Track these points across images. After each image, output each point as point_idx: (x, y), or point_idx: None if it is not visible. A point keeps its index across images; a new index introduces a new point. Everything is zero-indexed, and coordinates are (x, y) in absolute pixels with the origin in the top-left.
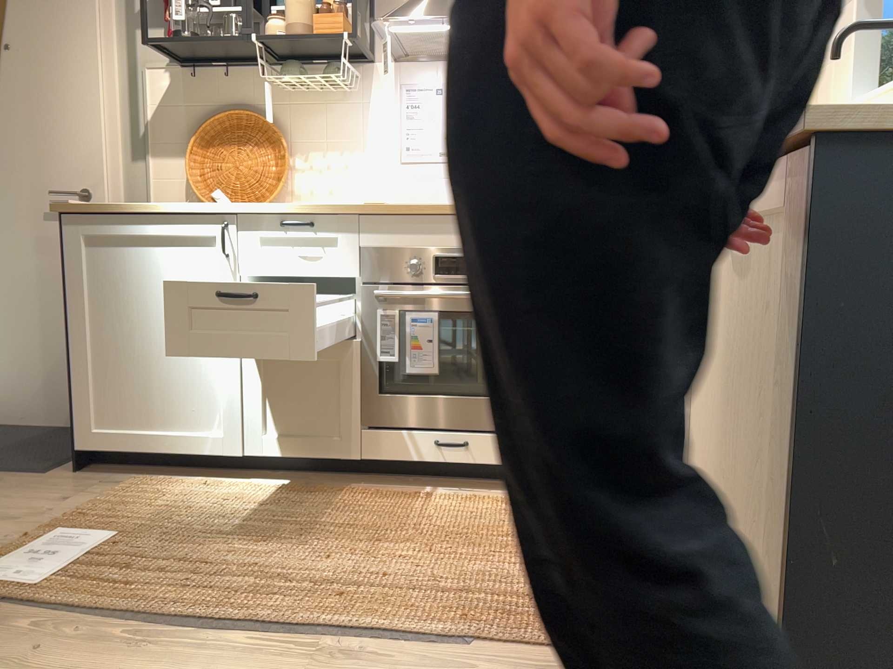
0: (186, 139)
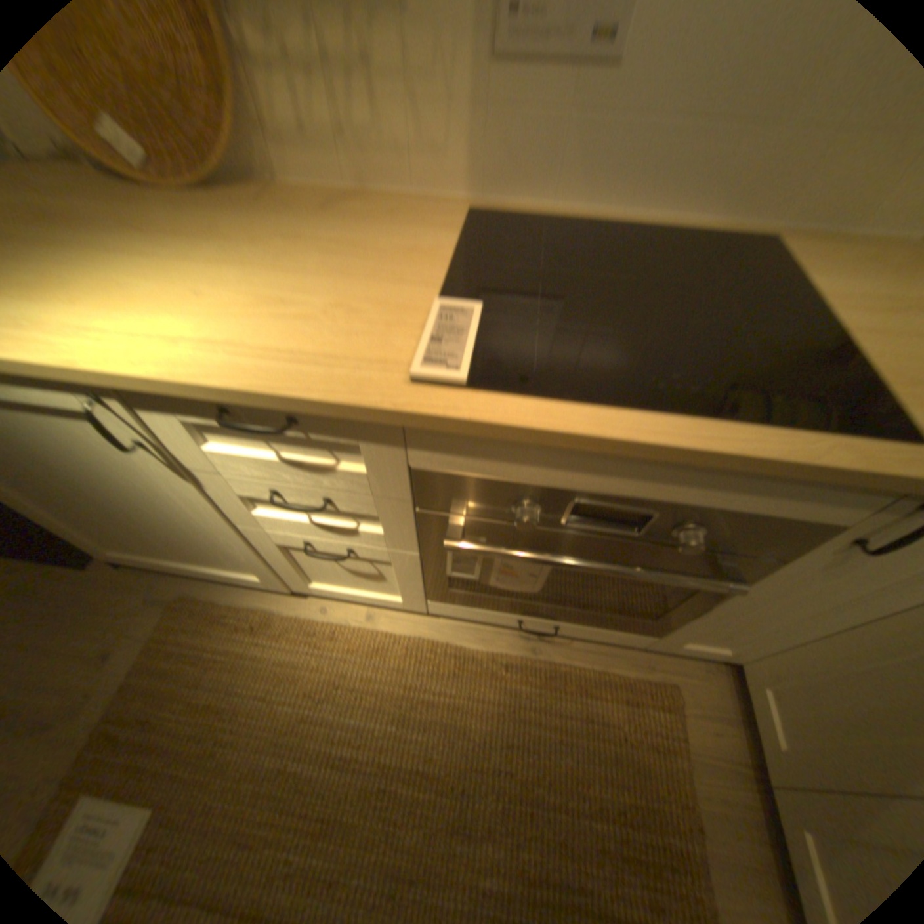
0: None
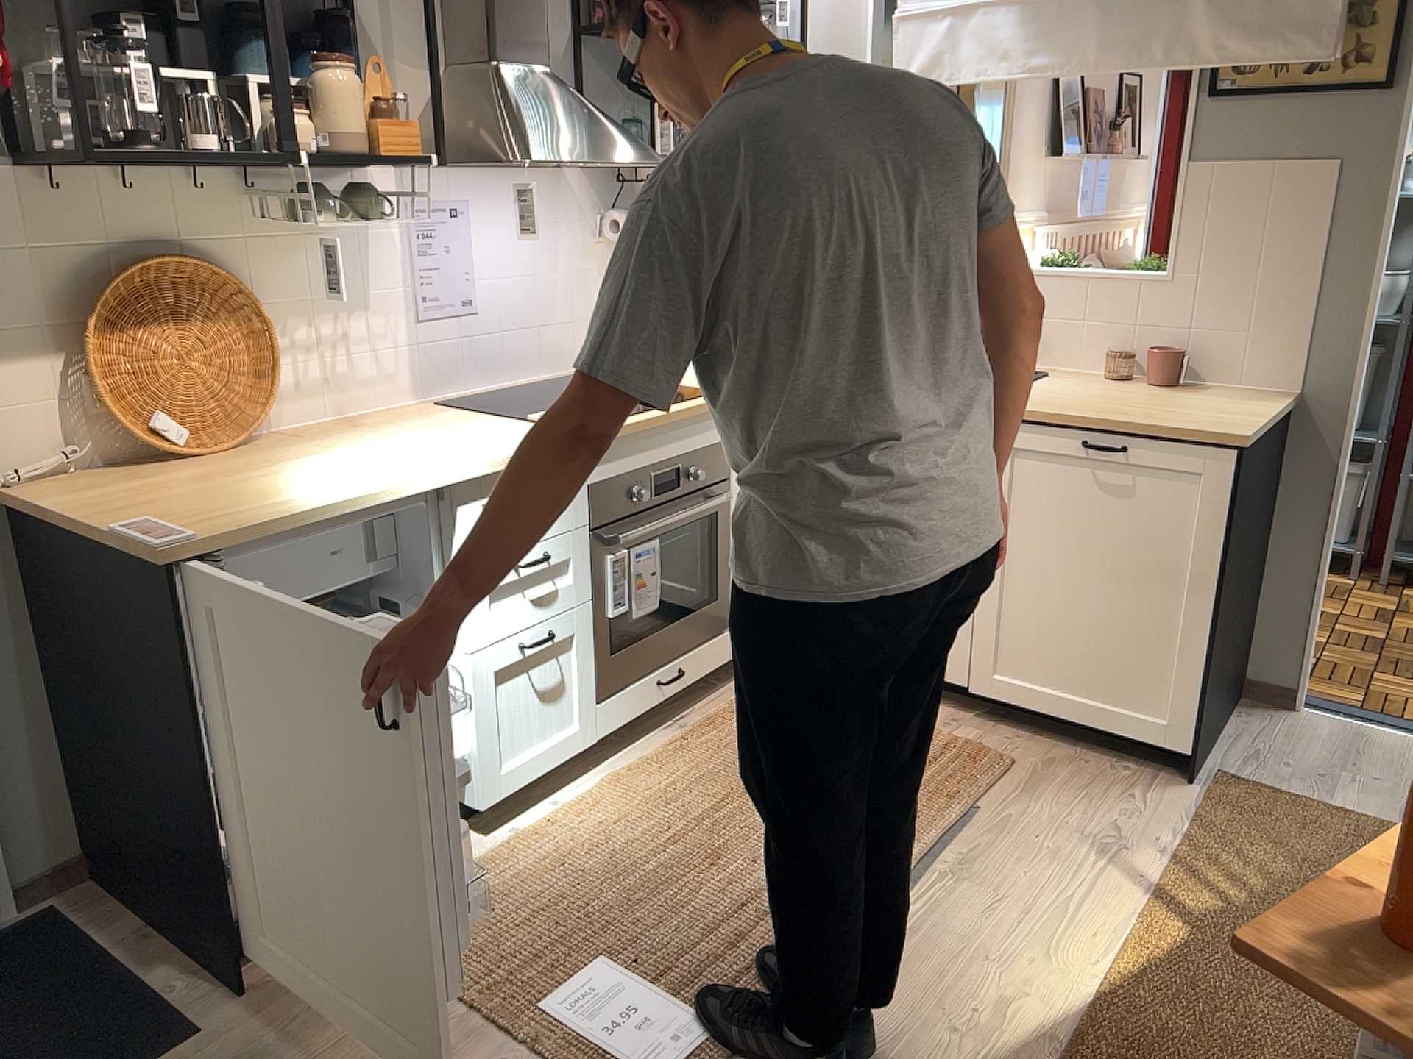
0: (51, 317)
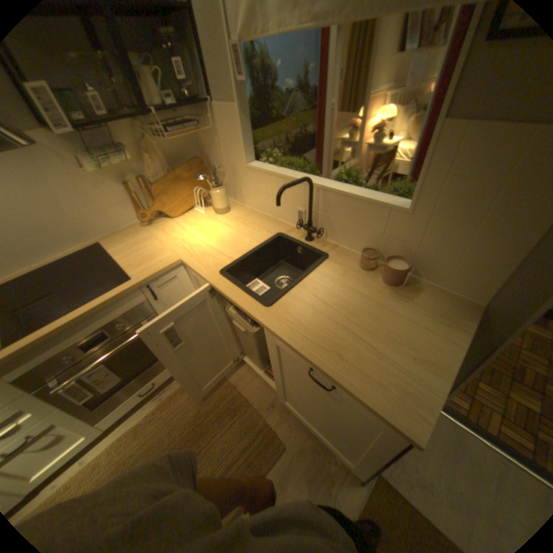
0: None
